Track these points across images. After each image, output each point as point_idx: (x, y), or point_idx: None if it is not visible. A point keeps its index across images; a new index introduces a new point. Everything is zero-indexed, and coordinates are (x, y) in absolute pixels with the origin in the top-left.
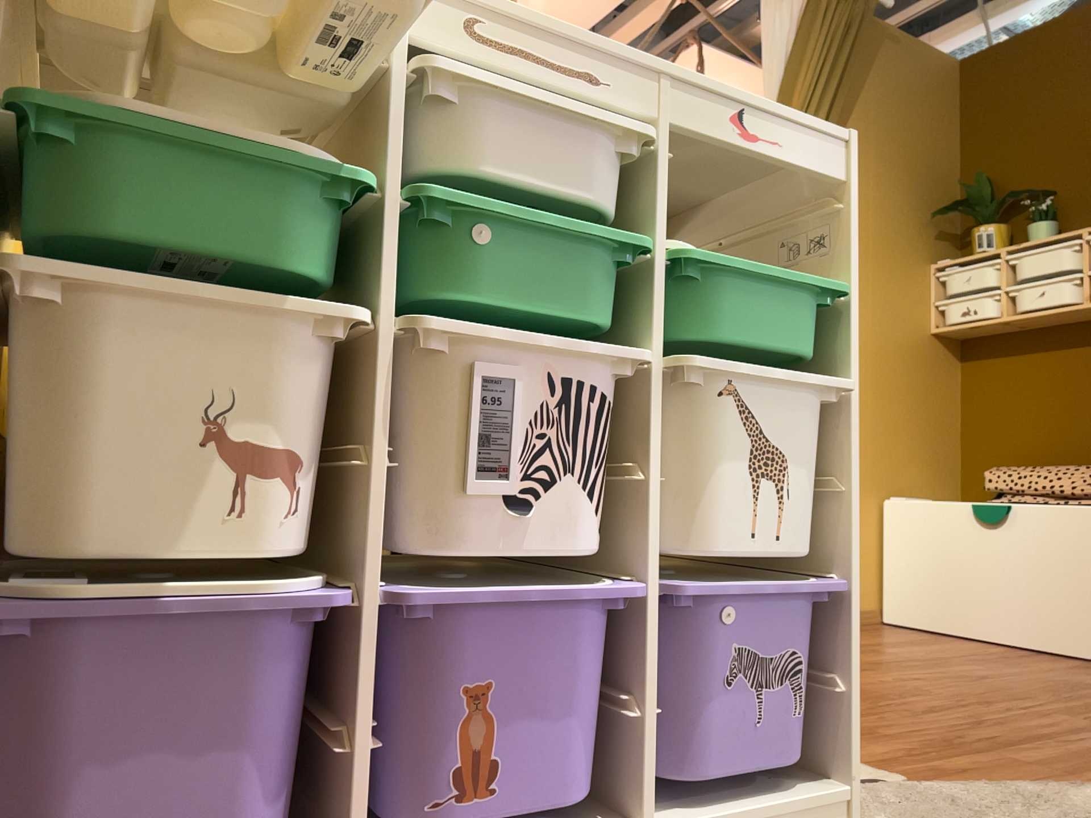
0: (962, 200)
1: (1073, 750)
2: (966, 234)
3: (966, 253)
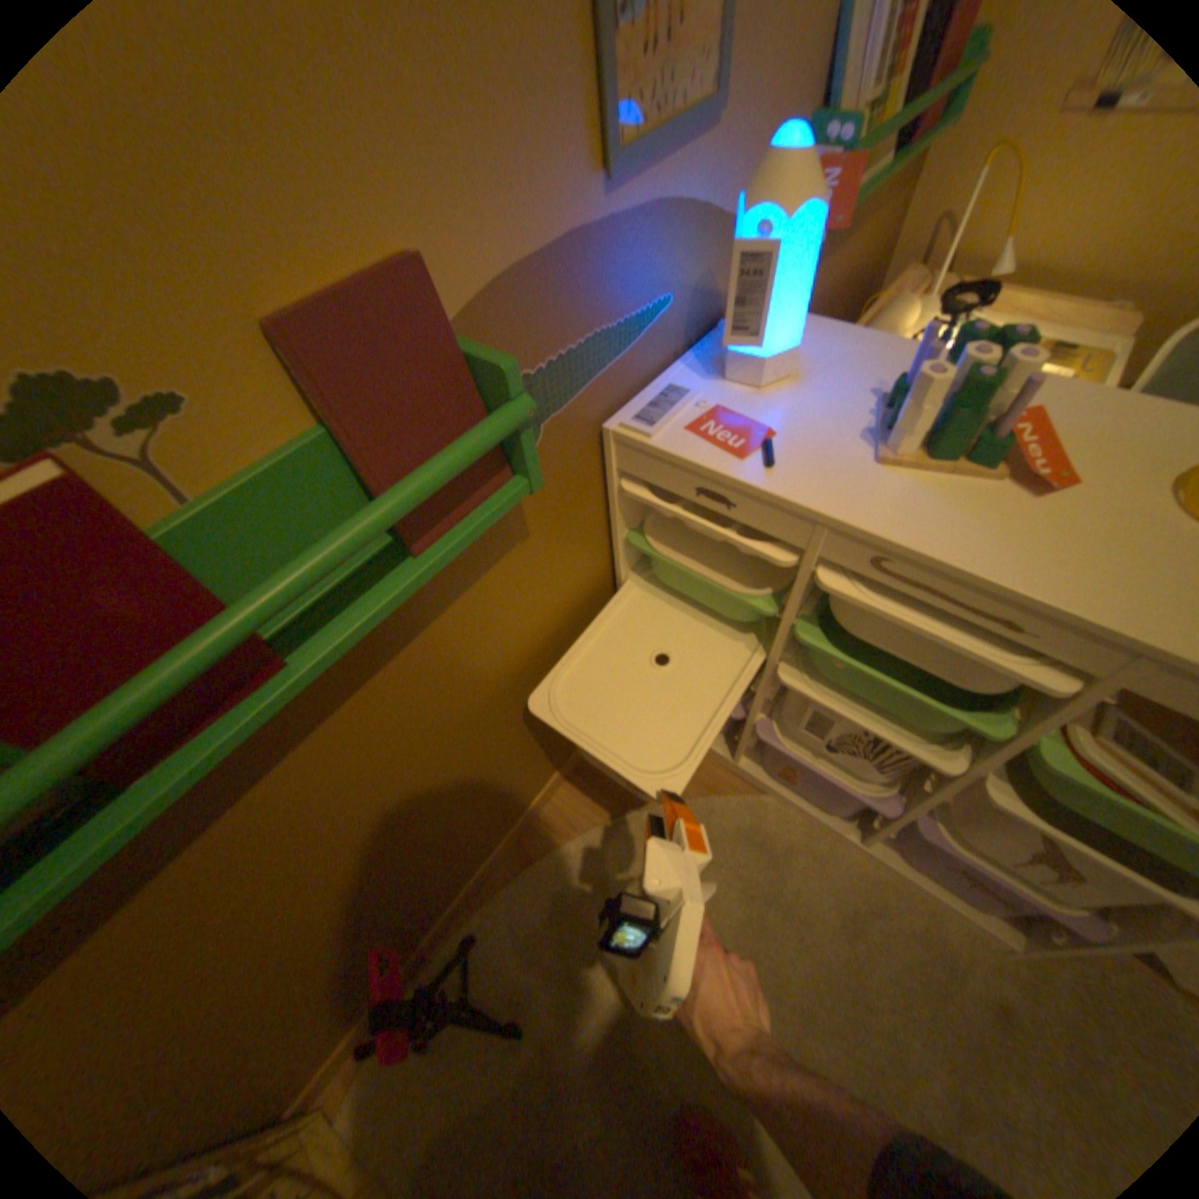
0: None
1: None
2: None
3: None
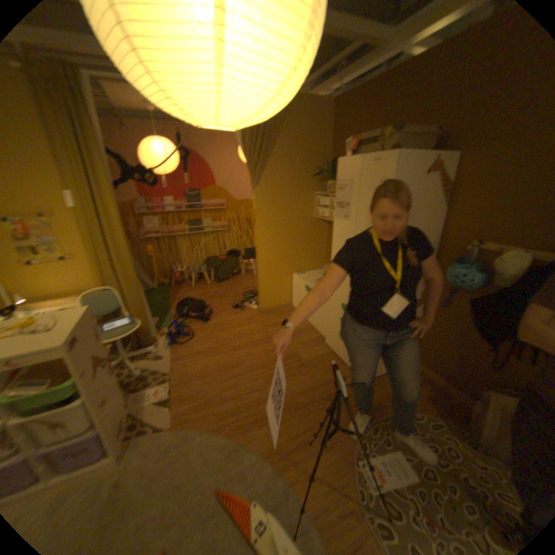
0: (328, 167)
1: (233, 411)
2: (327, 182)
3: (327, 190)
